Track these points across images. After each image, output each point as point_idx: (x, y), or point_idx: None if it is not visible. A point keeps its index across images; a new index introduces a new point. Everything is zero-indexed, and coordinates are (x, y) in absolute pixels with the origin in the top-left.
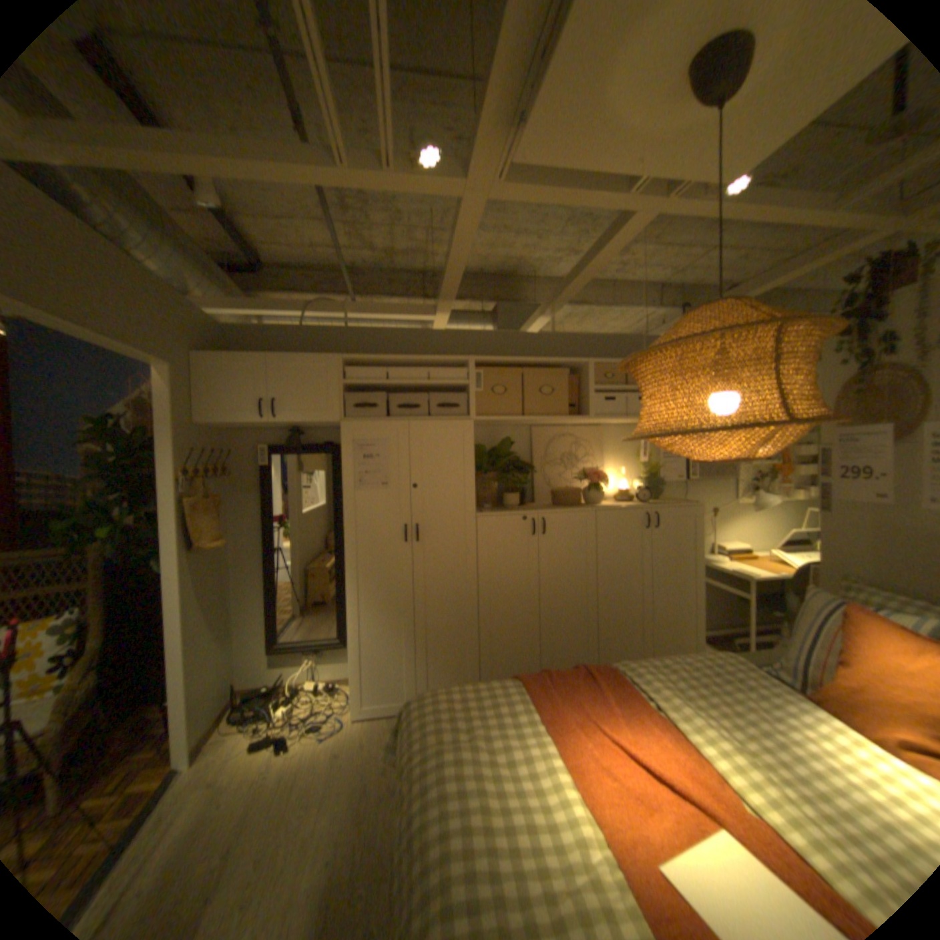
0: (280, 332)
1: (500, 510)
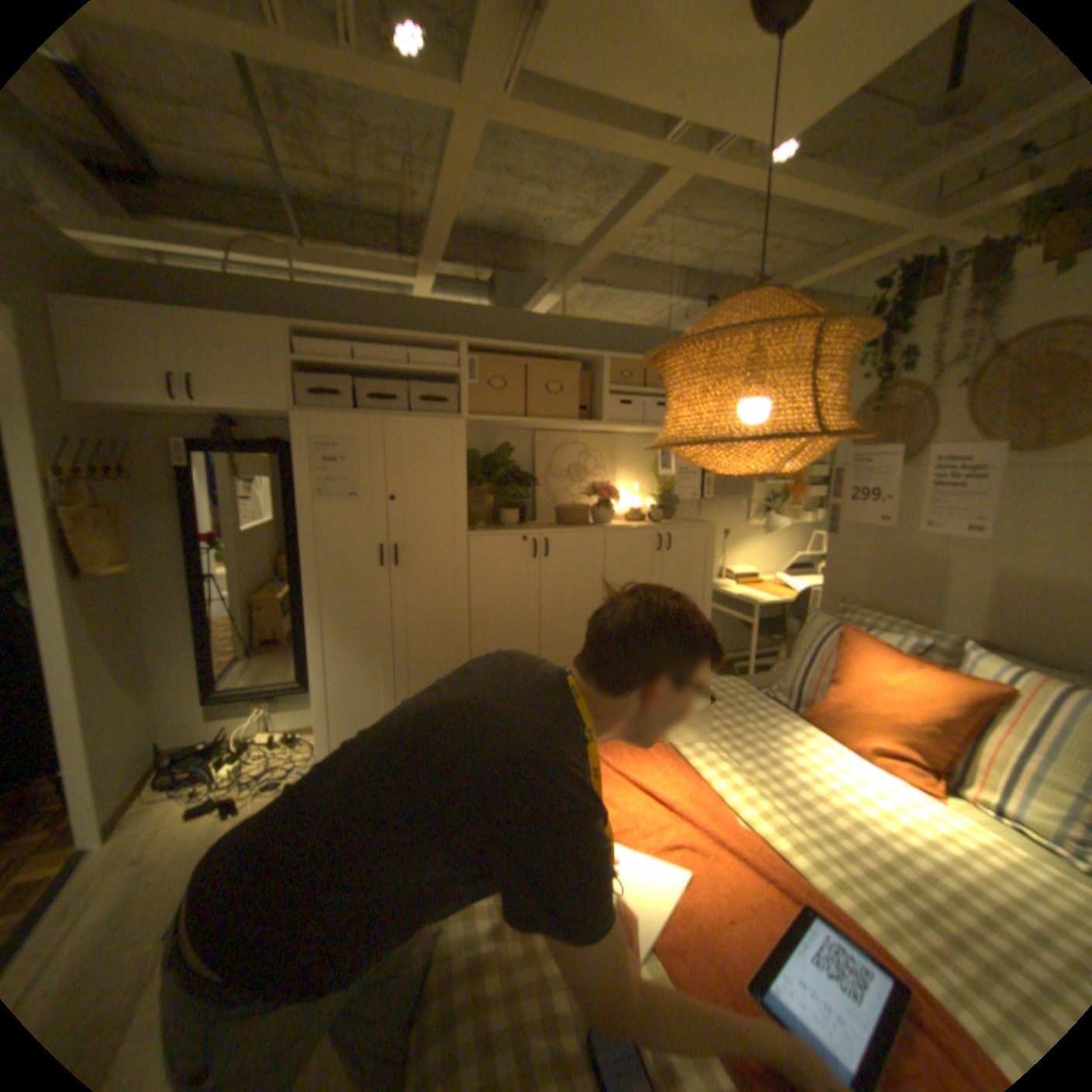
0: (197, 281)
1: (499, 530)
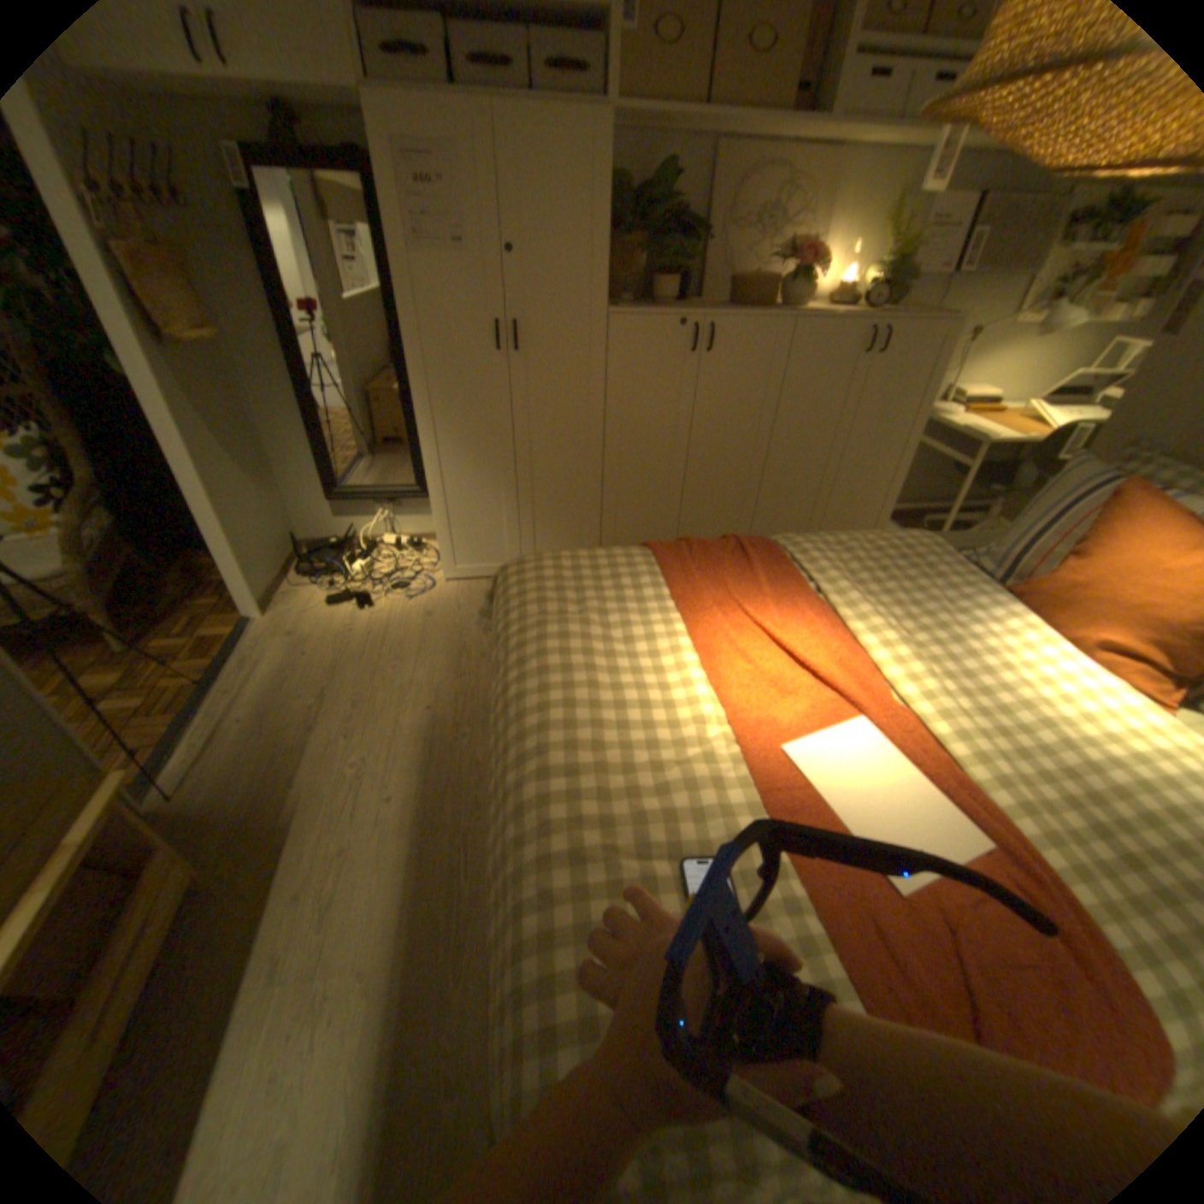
0: None
1: (650, 307)
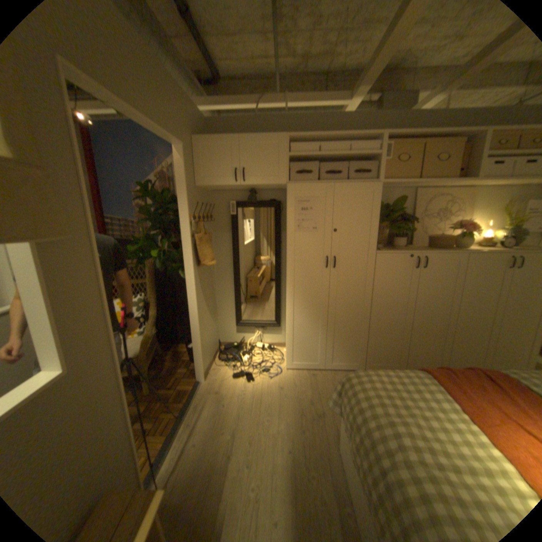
0: (243, 121)
1: (393, 250)
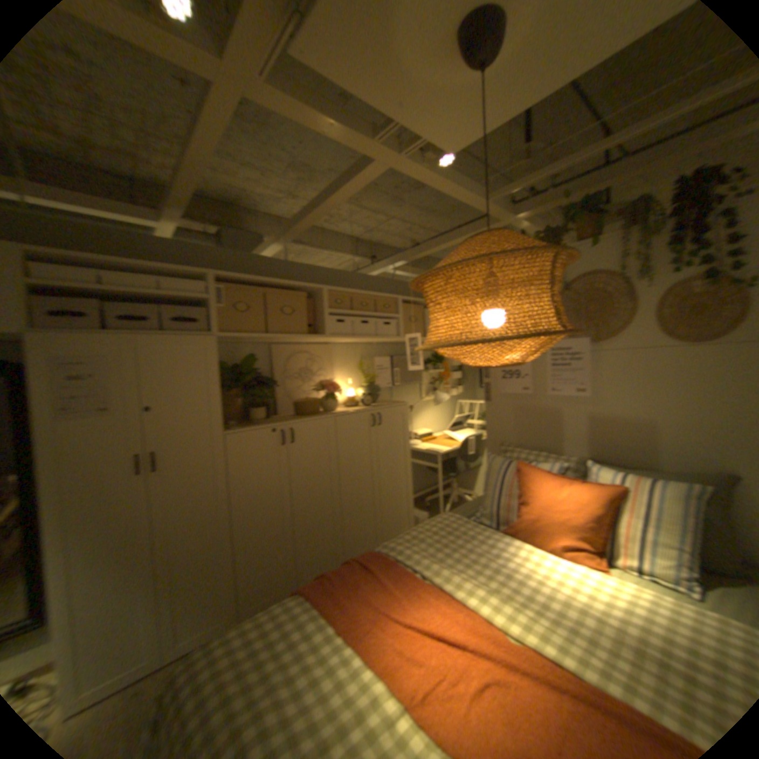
0: None
1: (247, 425)
